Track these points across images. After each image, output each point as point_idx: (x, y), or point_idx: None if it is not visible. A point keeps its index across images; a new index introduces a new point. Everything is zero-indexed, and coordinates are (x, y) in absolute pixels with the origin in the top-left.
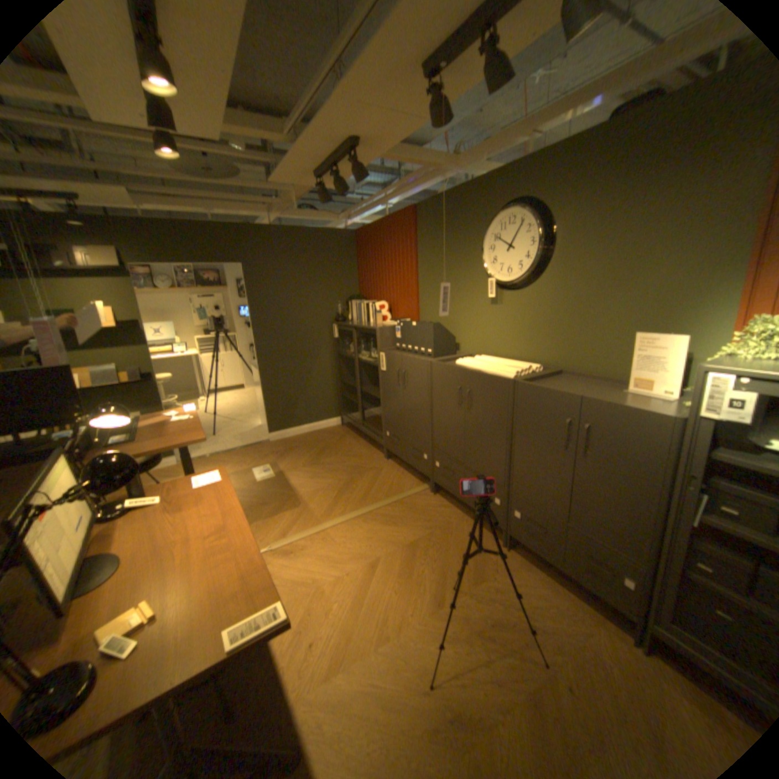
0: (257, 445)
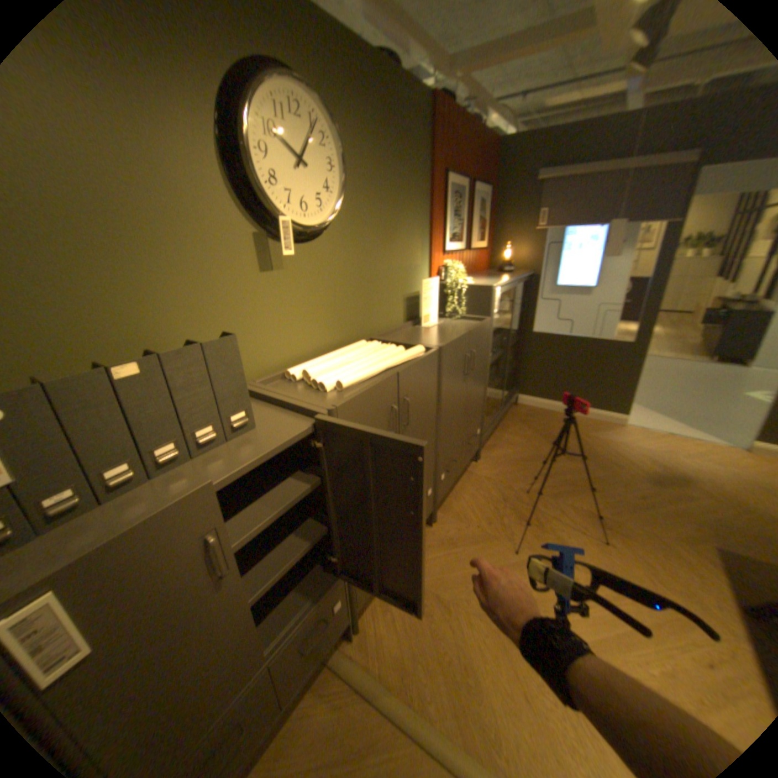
0: None
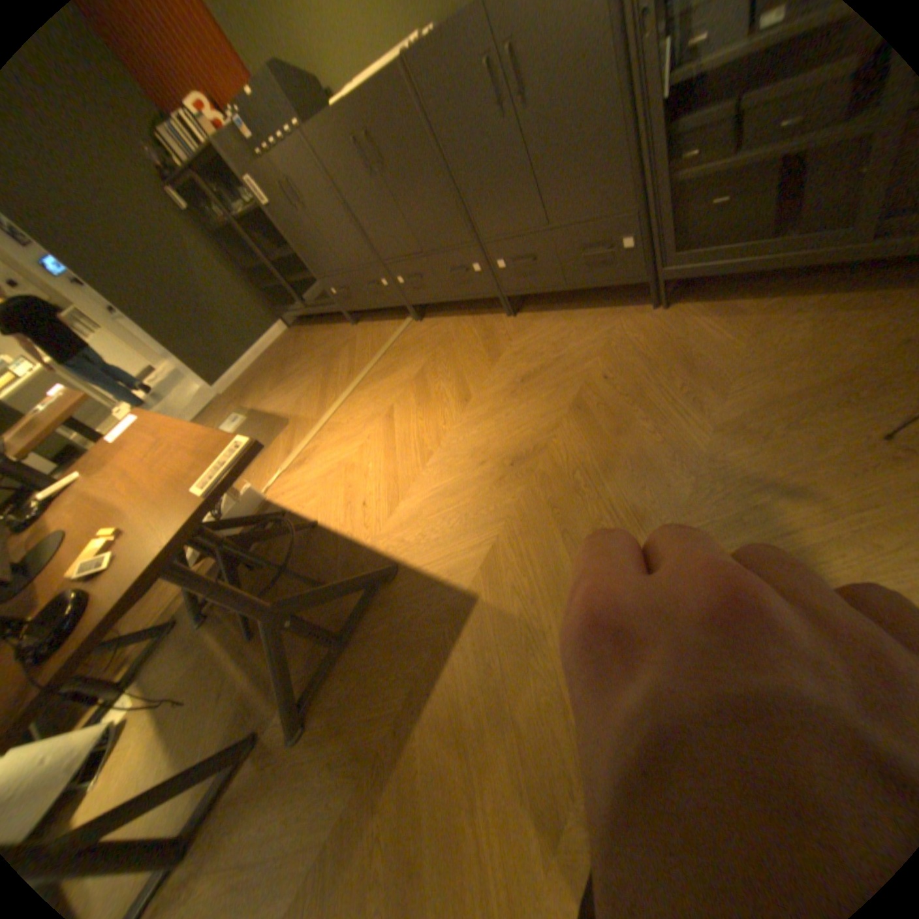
0: (208, 407)
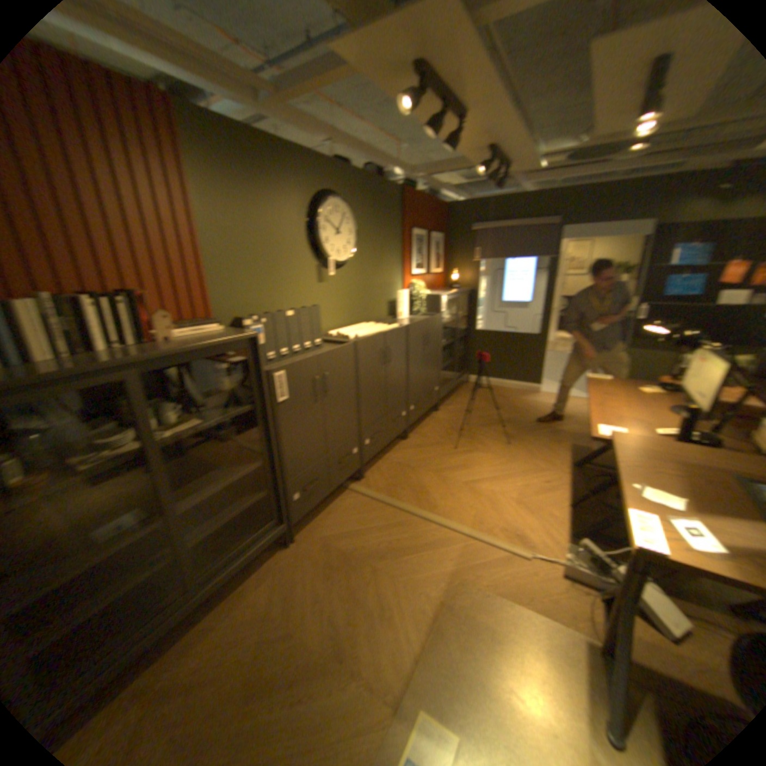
0: None
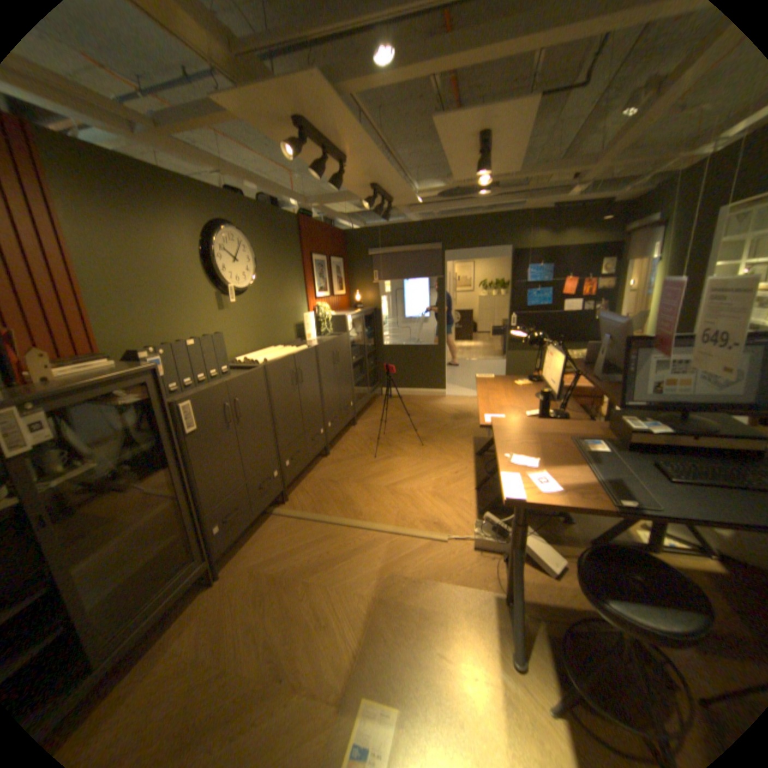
0: None
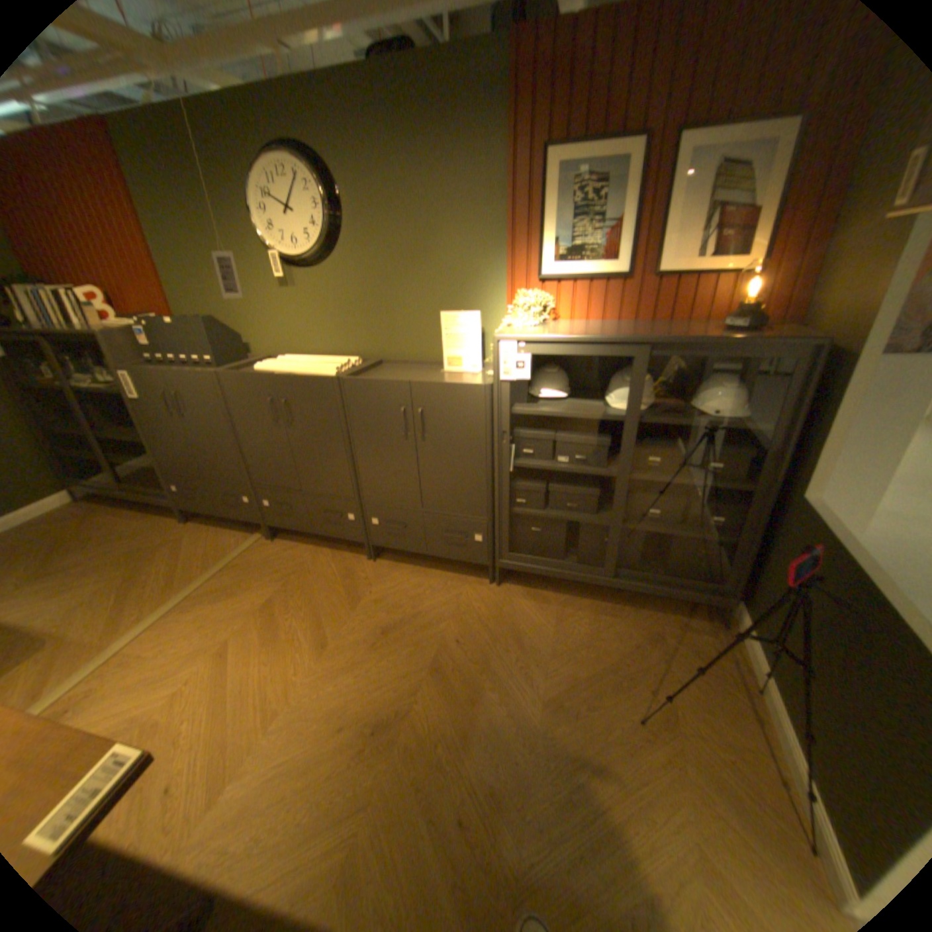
0: None
